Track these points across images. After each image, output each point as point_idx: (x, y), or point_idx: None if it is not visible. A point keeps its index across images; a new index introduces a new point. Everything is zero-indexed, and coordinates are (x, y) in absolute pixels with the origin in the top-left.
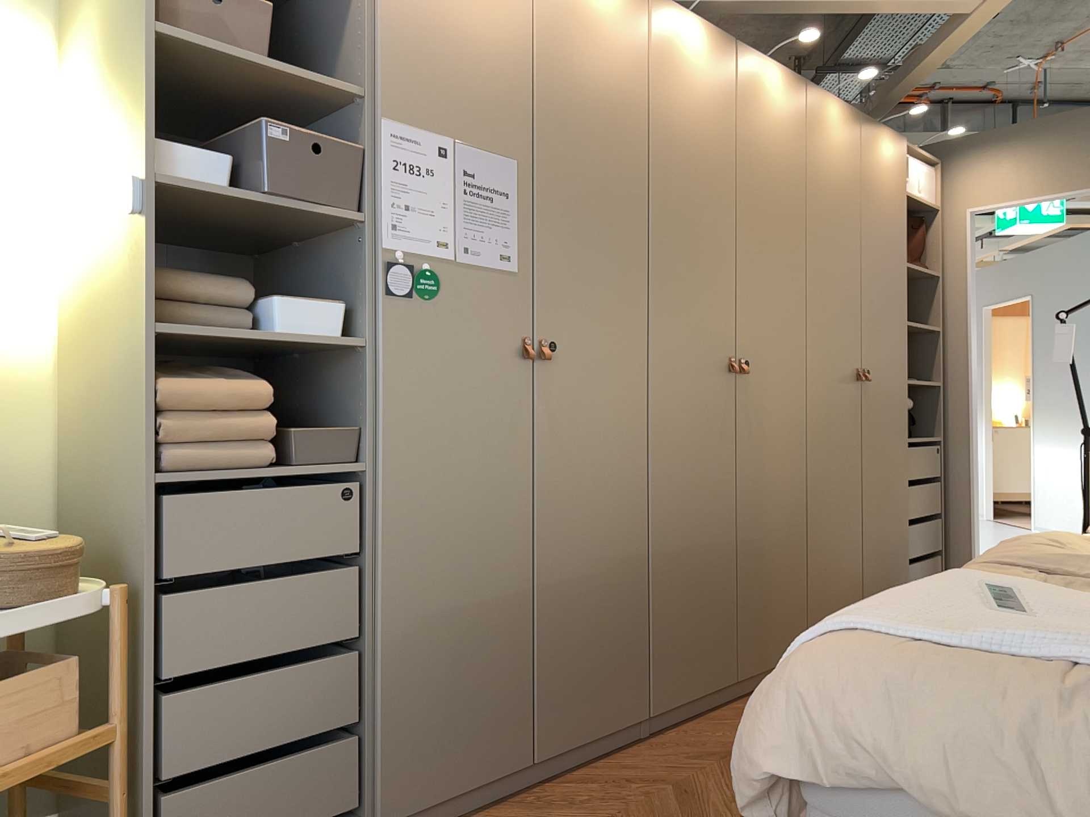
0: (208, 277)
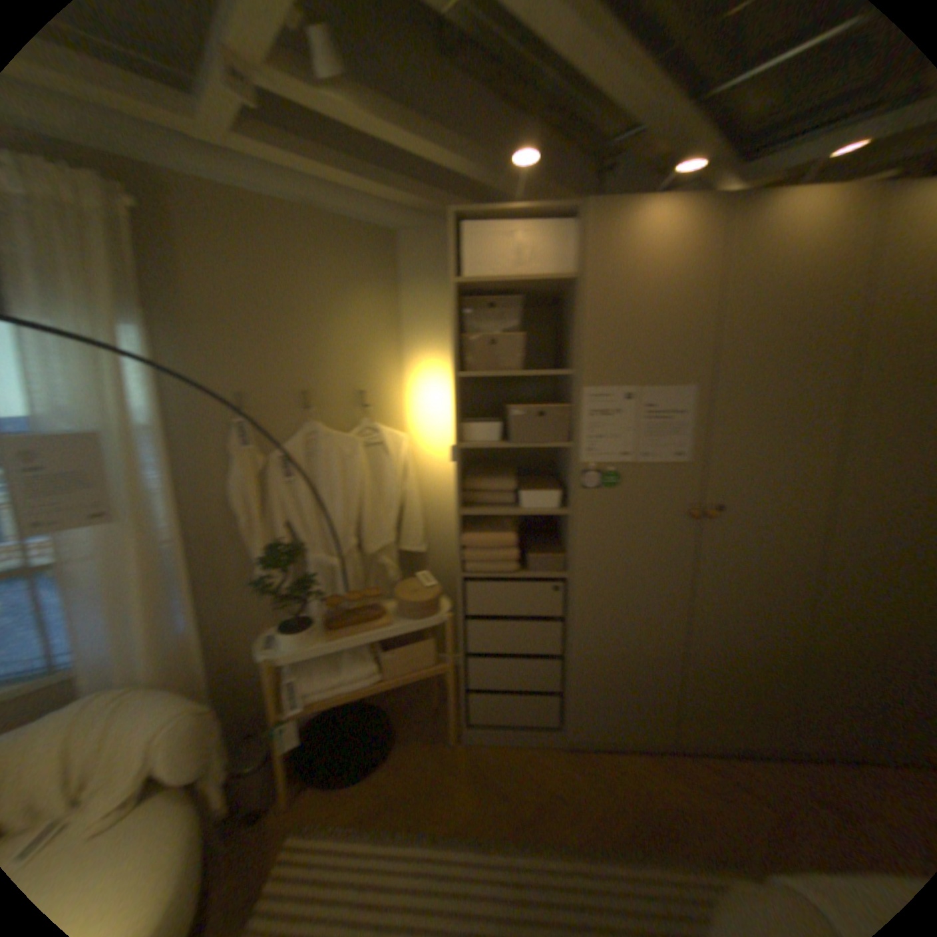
0: (498, 478)
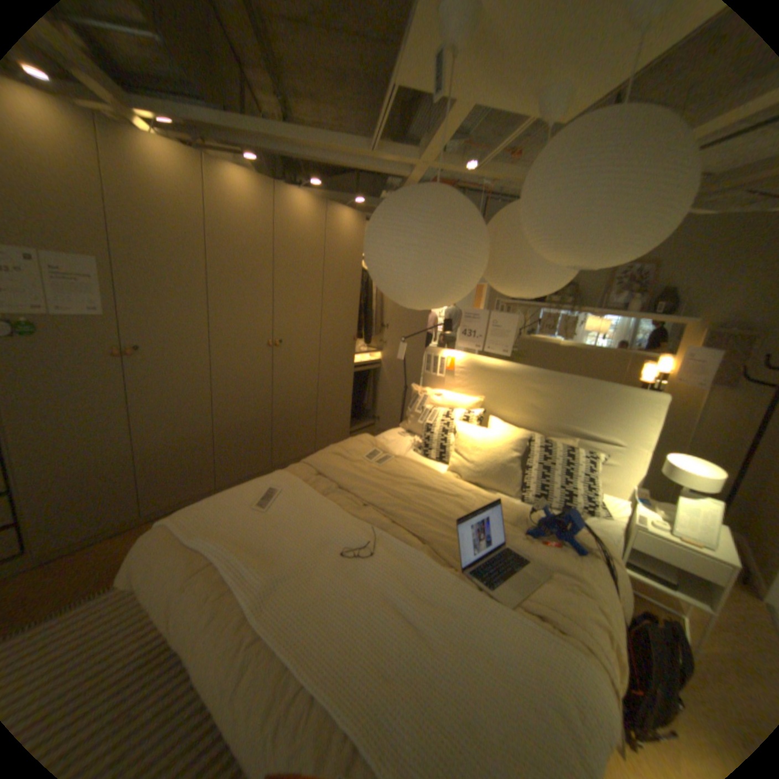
0: None
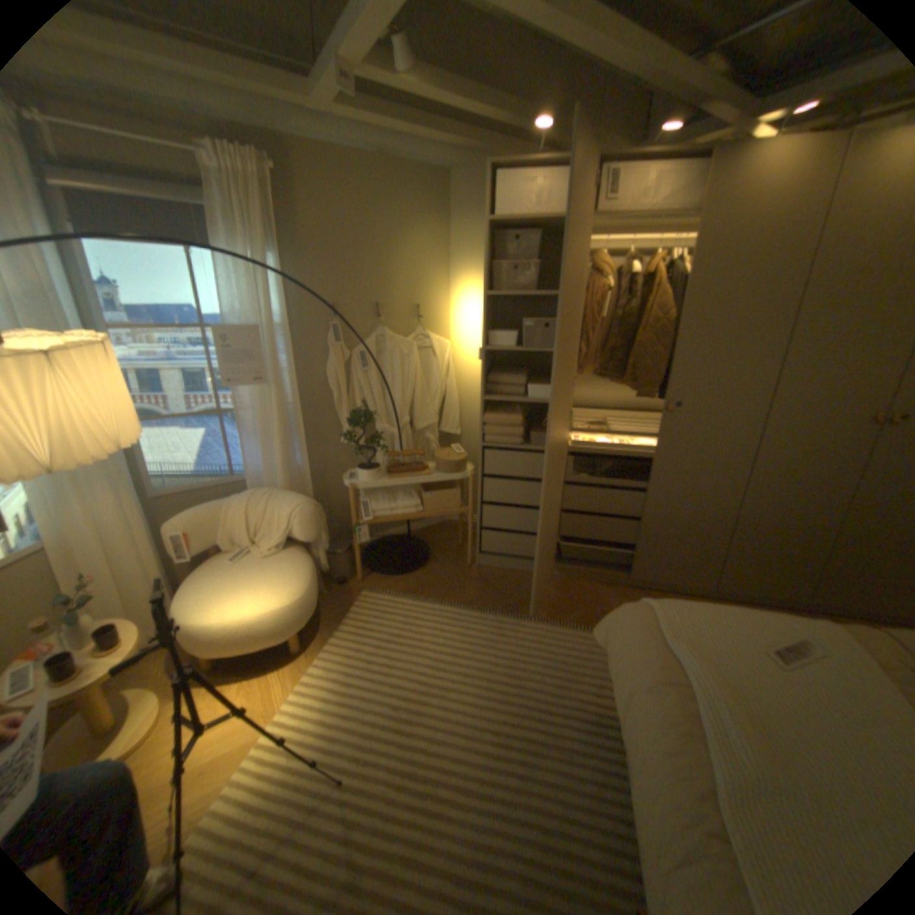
0: (512, 375)
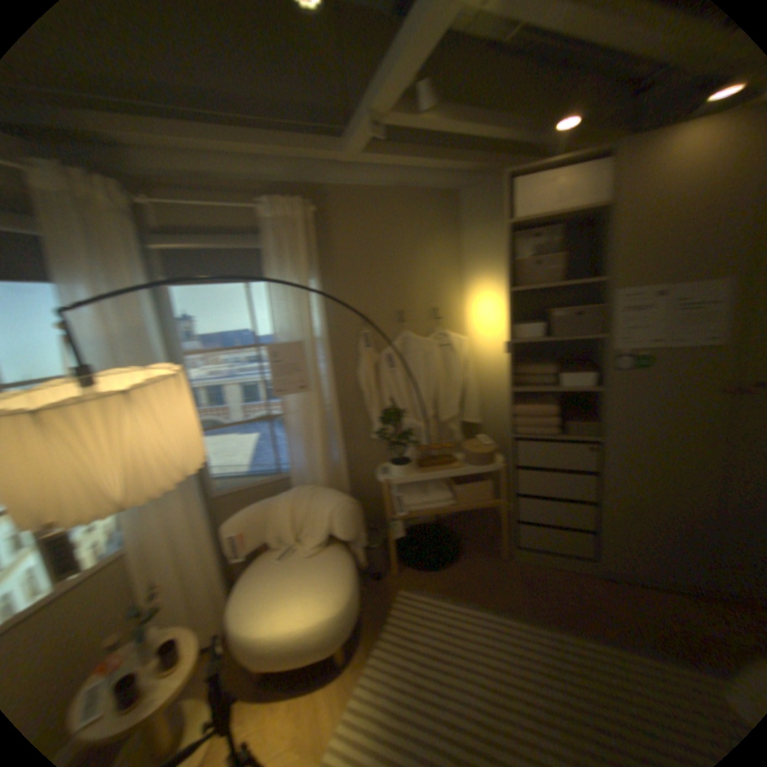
0: (541, 364)
